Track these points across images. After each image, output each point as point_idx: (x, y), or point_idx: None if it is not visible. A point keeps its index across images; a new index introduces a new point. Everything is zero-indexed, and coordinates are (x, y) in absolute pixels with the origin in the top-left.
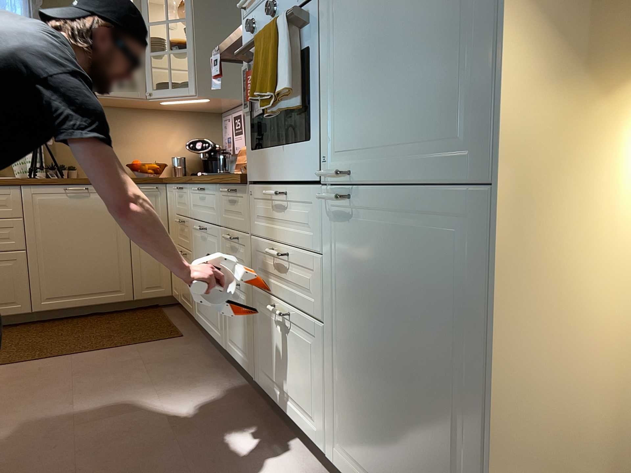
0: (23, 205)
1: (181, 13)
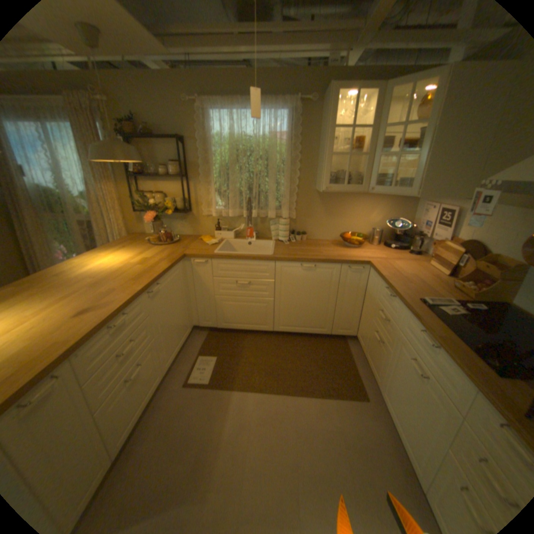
0: (275, 272)
1: (421, 111)
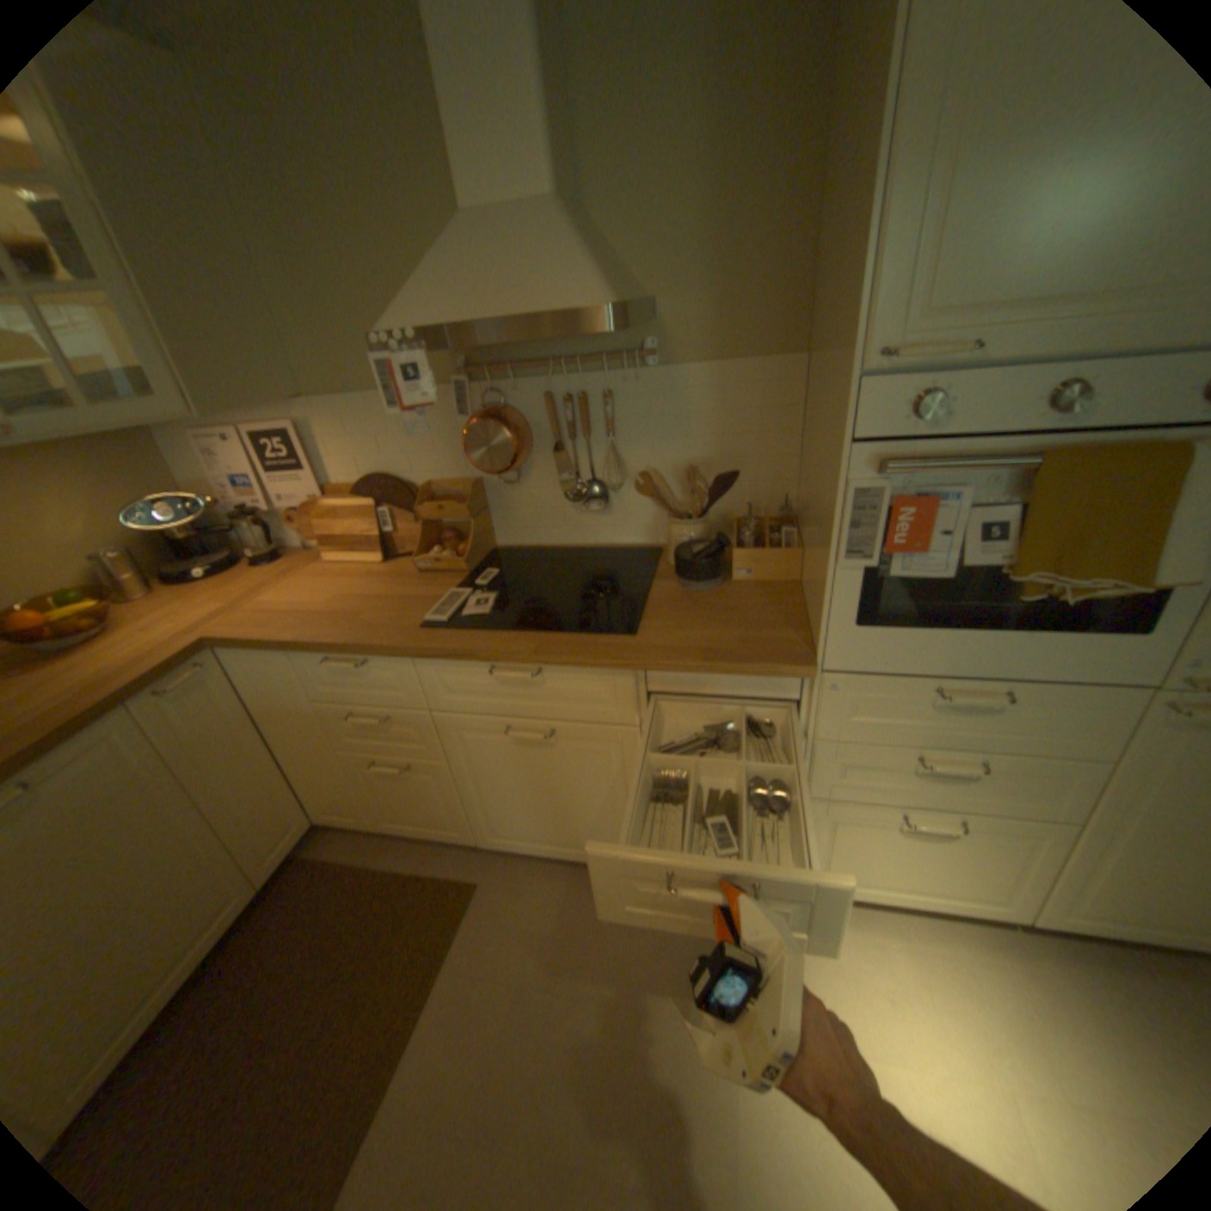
0: None
1: None
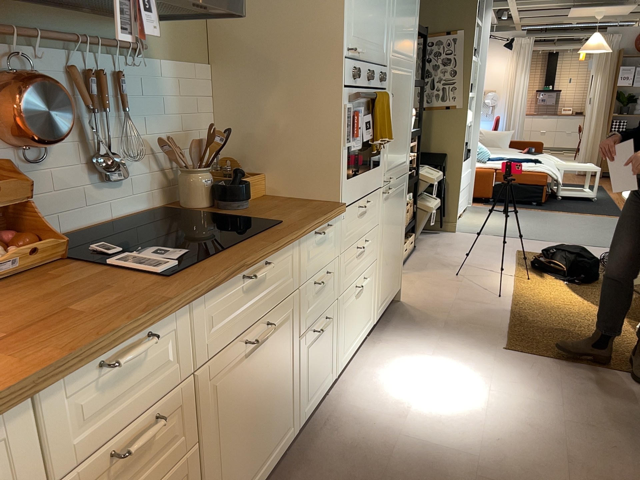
0: None
1: None
